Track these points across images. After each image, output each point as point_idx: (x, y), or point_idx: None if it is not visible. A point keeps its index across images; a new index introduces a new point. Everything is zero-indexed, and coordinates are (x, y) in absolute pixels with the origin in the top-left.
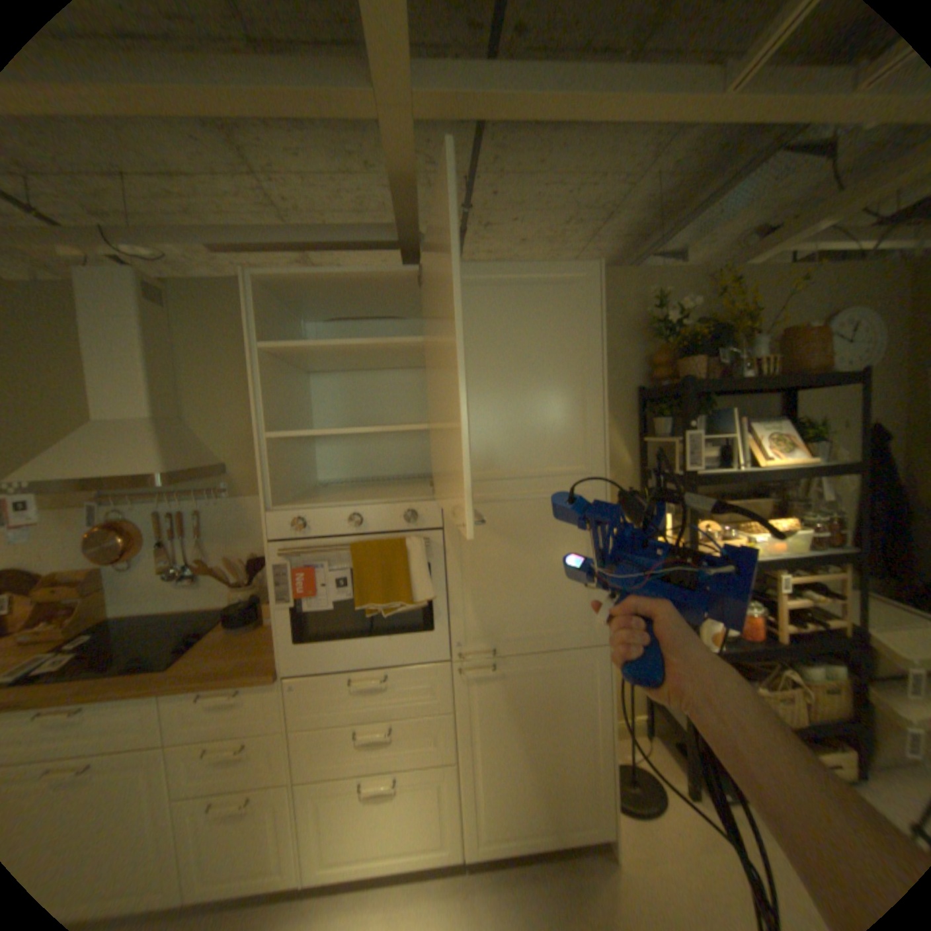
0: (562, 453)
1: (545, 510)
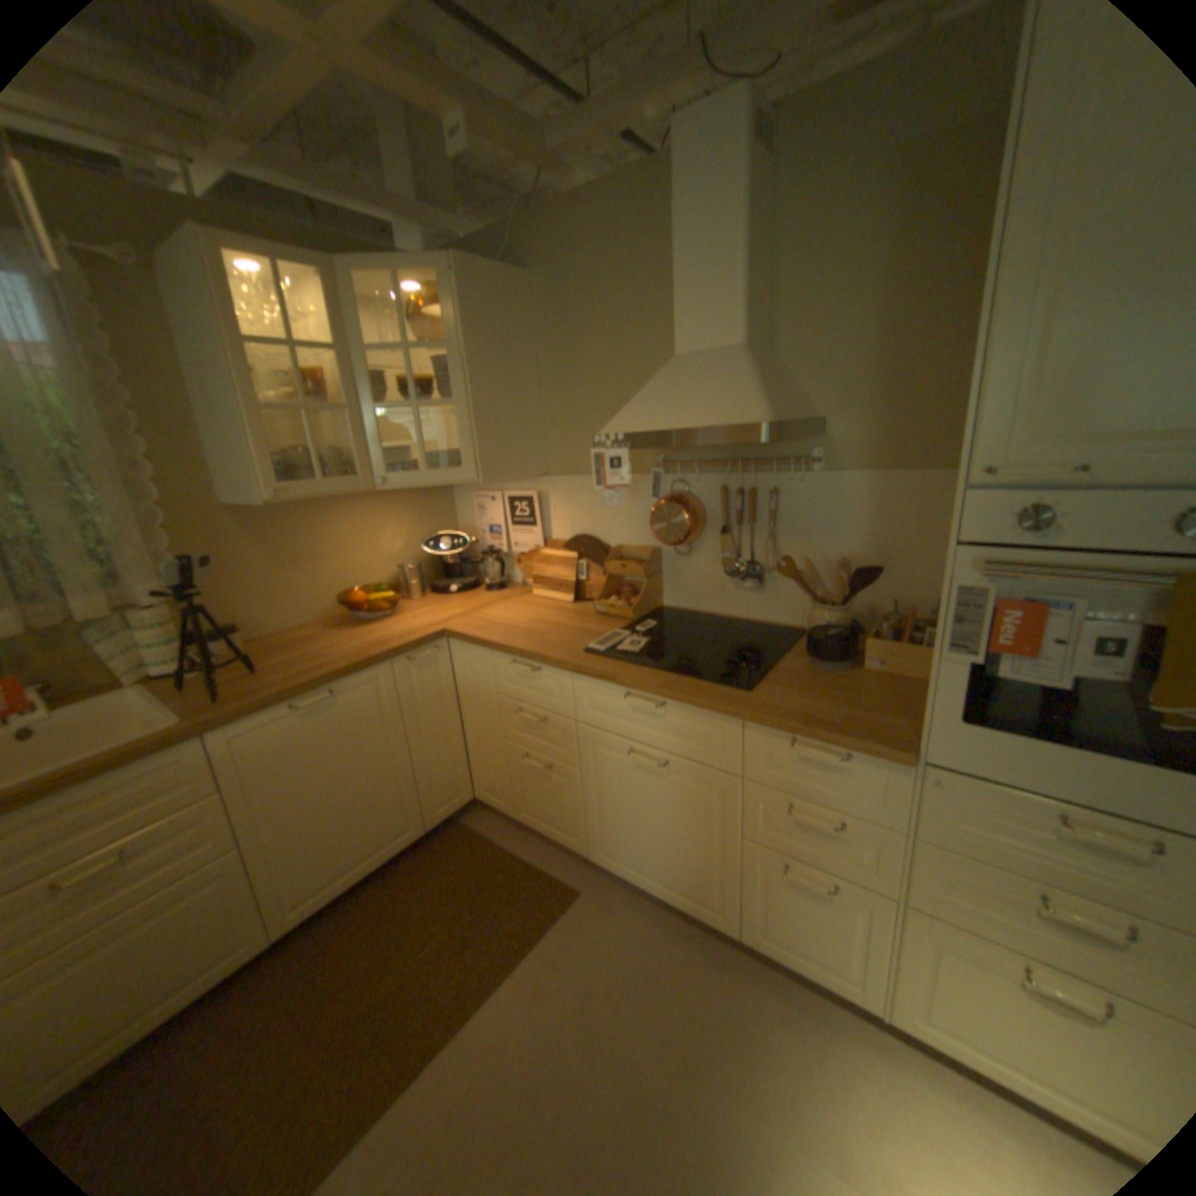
0: None
1: None
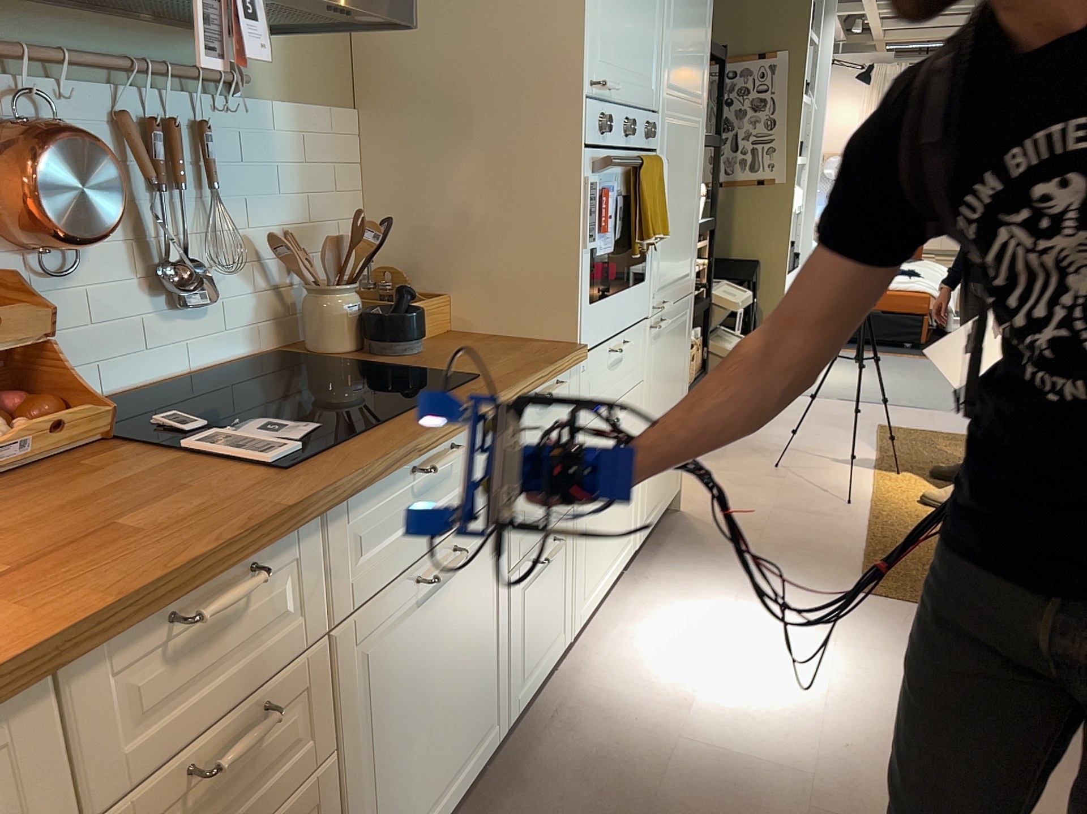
0: (696, 83)
1: (688, 145)
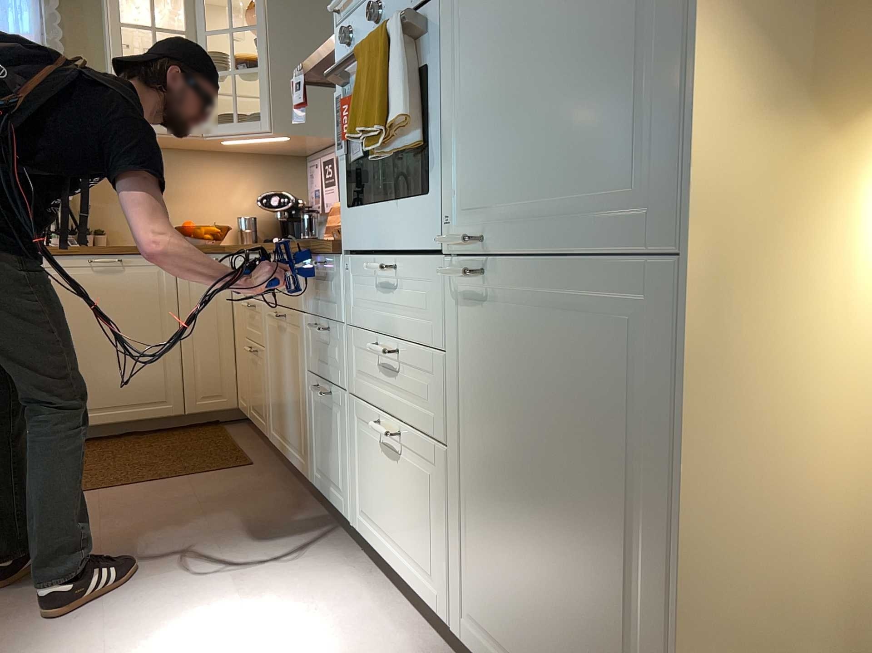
0: None
1: None
